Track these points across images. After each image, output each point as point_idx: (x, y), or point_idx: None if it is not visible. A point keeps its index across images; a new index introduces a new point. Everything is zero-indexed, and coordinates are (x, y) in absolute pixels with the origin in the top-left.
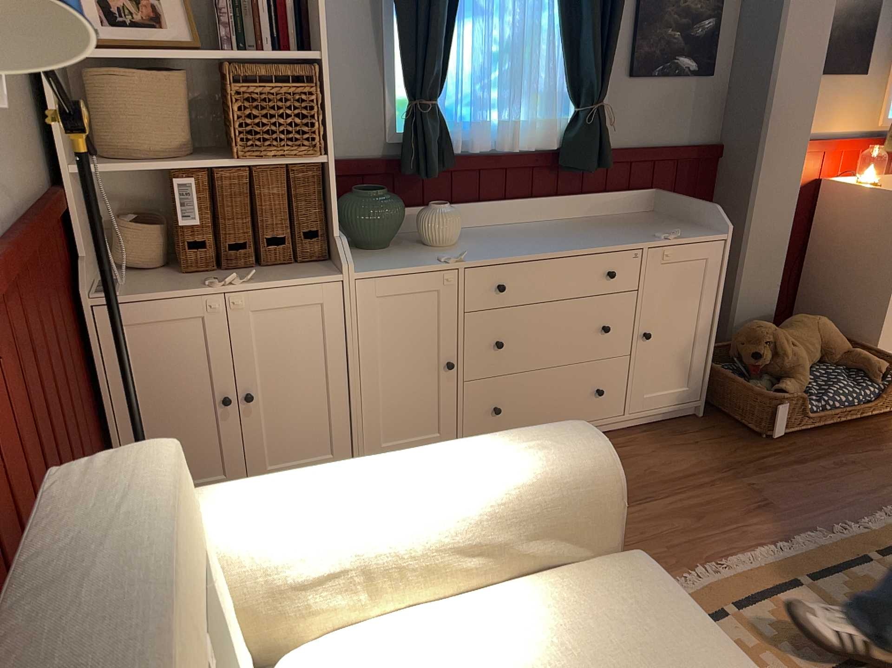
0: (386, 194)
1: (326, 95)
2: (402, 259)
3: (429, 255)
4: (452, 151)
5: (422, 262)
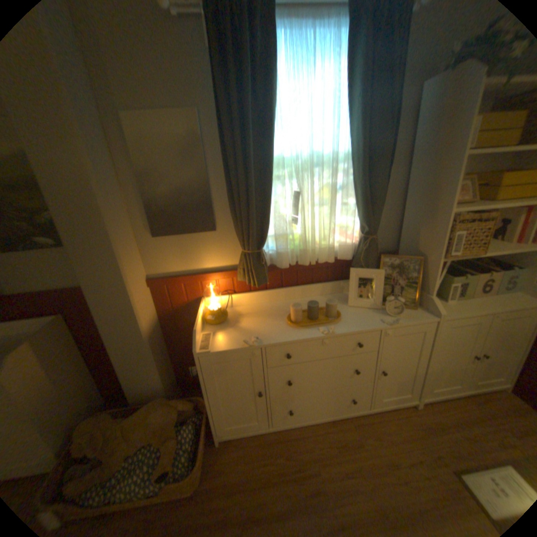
0: None
1: None
2: None
3: None
4: None
5: None
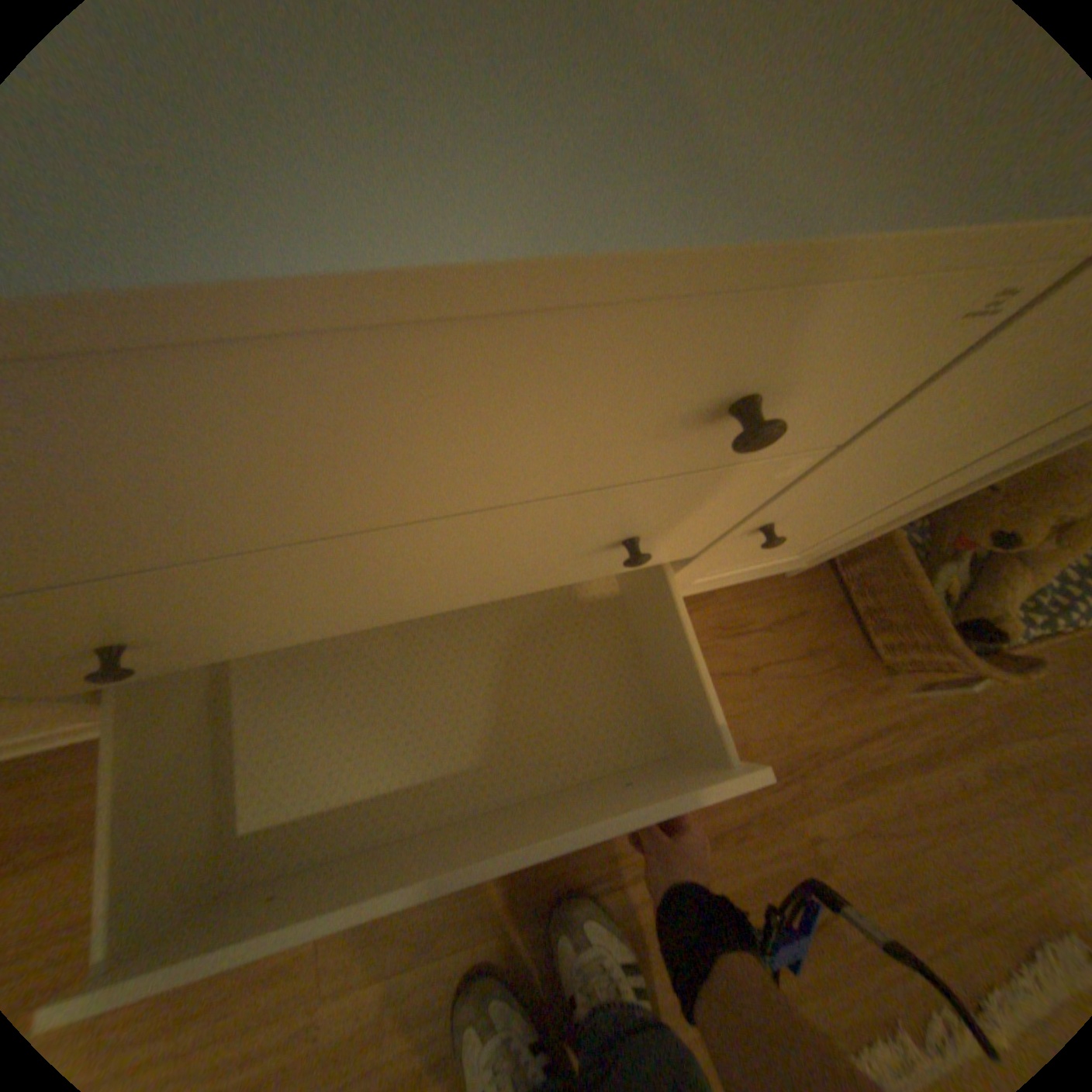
0: None
1: None
2: None
3: None
4: None
5: None
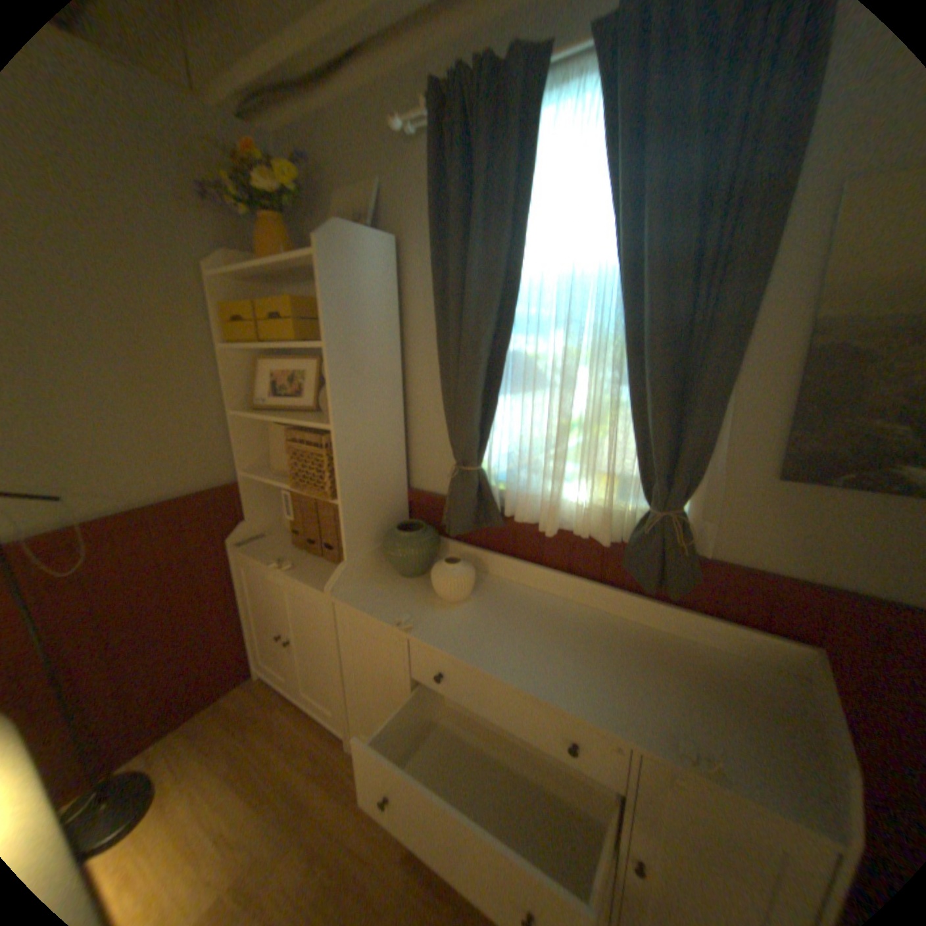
0: (412, 537)
1: (337, 457)
2: (387, 600)
3: (412, 606)
4: (500, 512)
5: (389, 612)
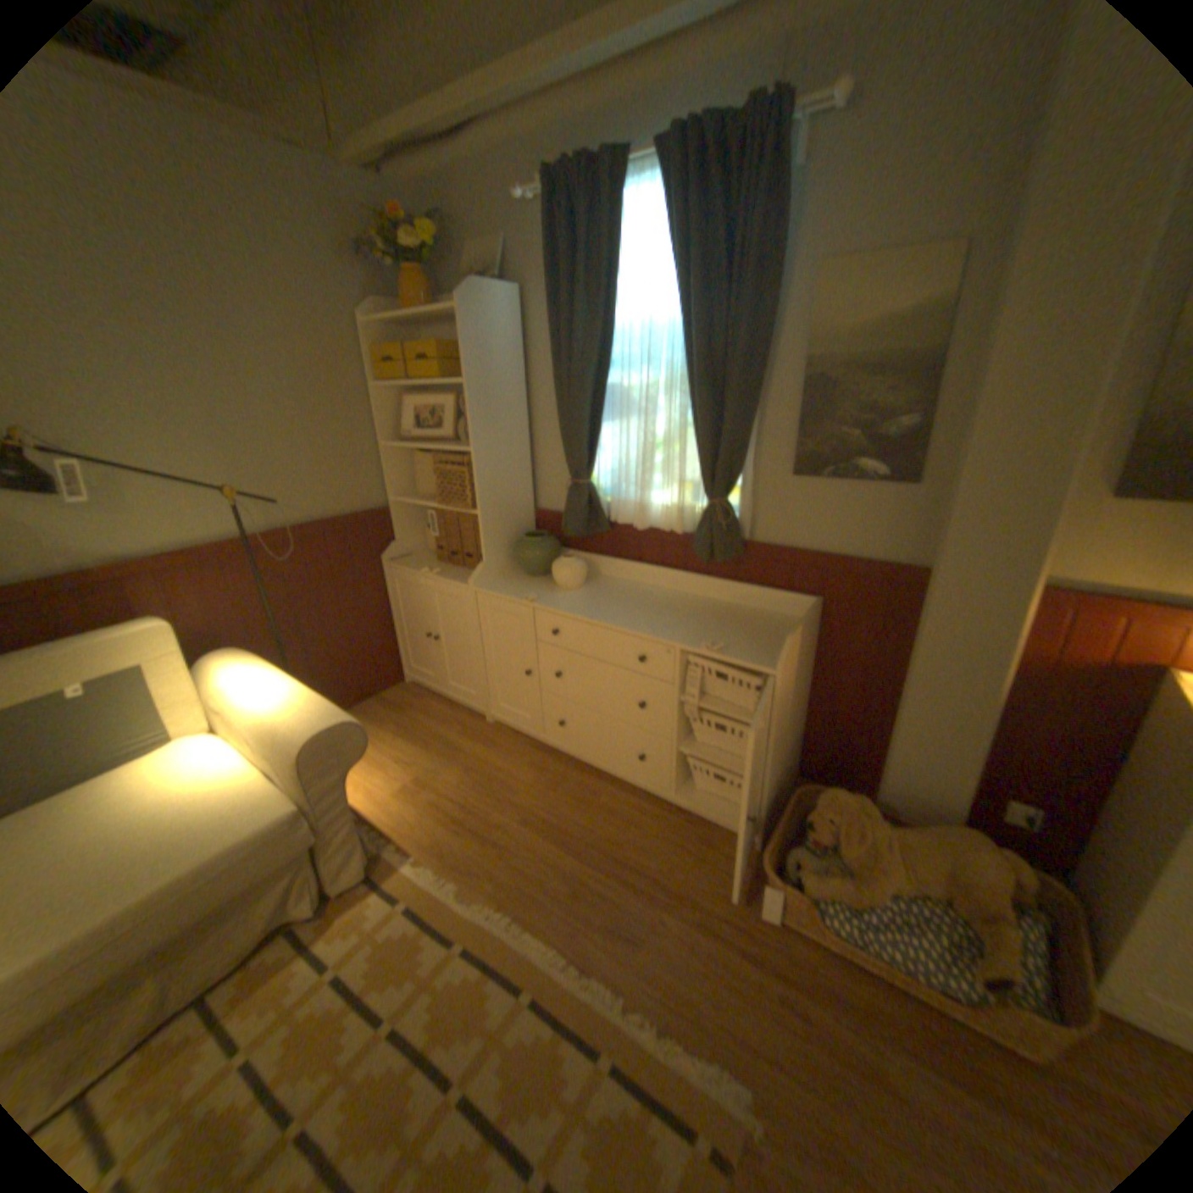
0: (537, 542)
1: (476, 475)
2: (518, 589)
3: (537, 591)
4: (607, 519)
5: (519, 595)
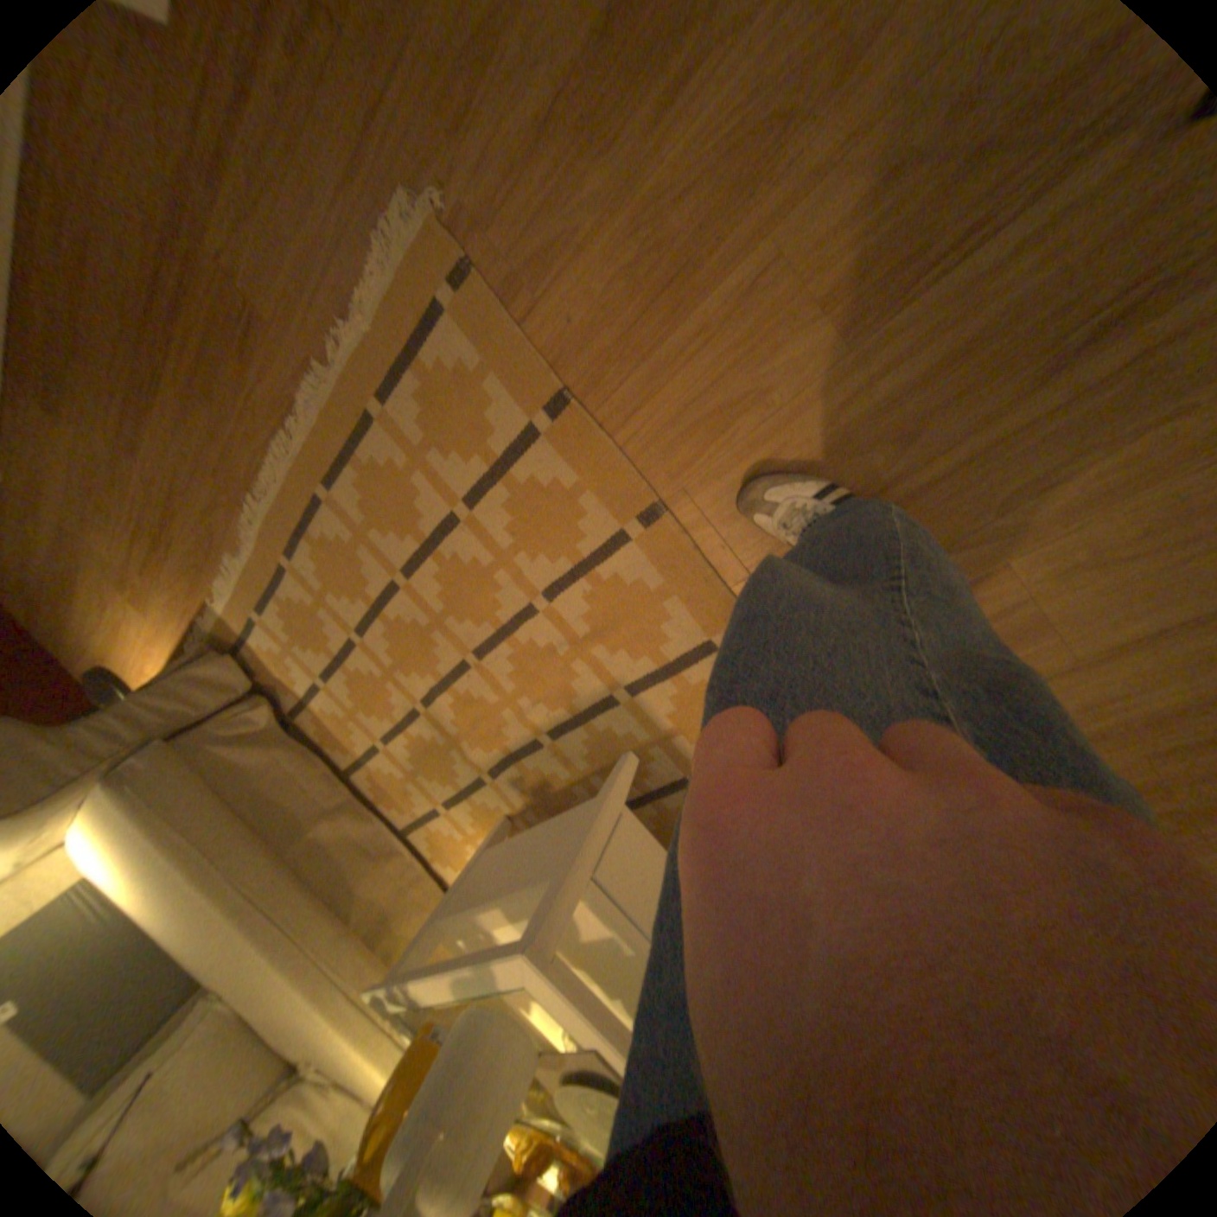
0: None
1: None
2: None
3: None
4: None
5: None
